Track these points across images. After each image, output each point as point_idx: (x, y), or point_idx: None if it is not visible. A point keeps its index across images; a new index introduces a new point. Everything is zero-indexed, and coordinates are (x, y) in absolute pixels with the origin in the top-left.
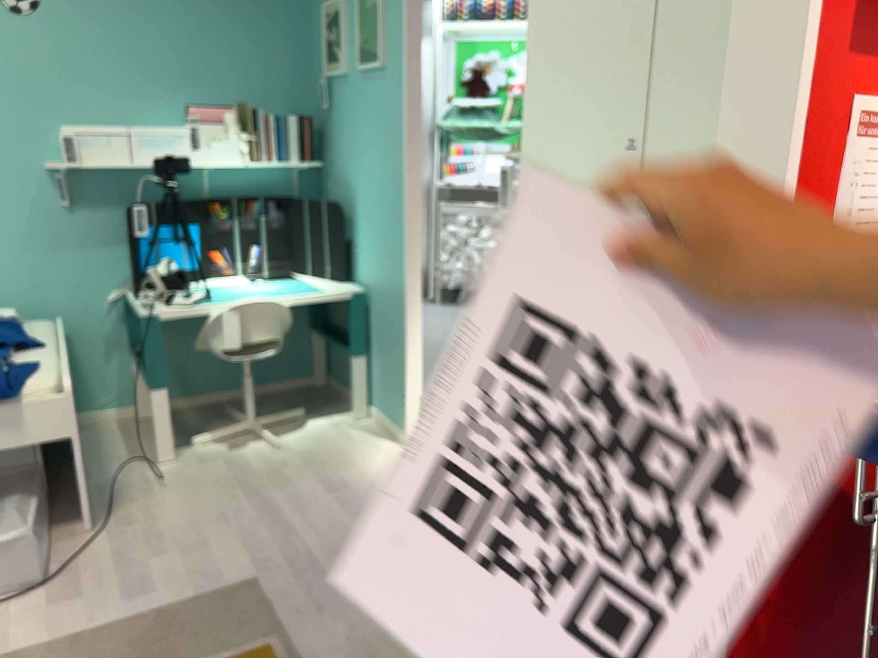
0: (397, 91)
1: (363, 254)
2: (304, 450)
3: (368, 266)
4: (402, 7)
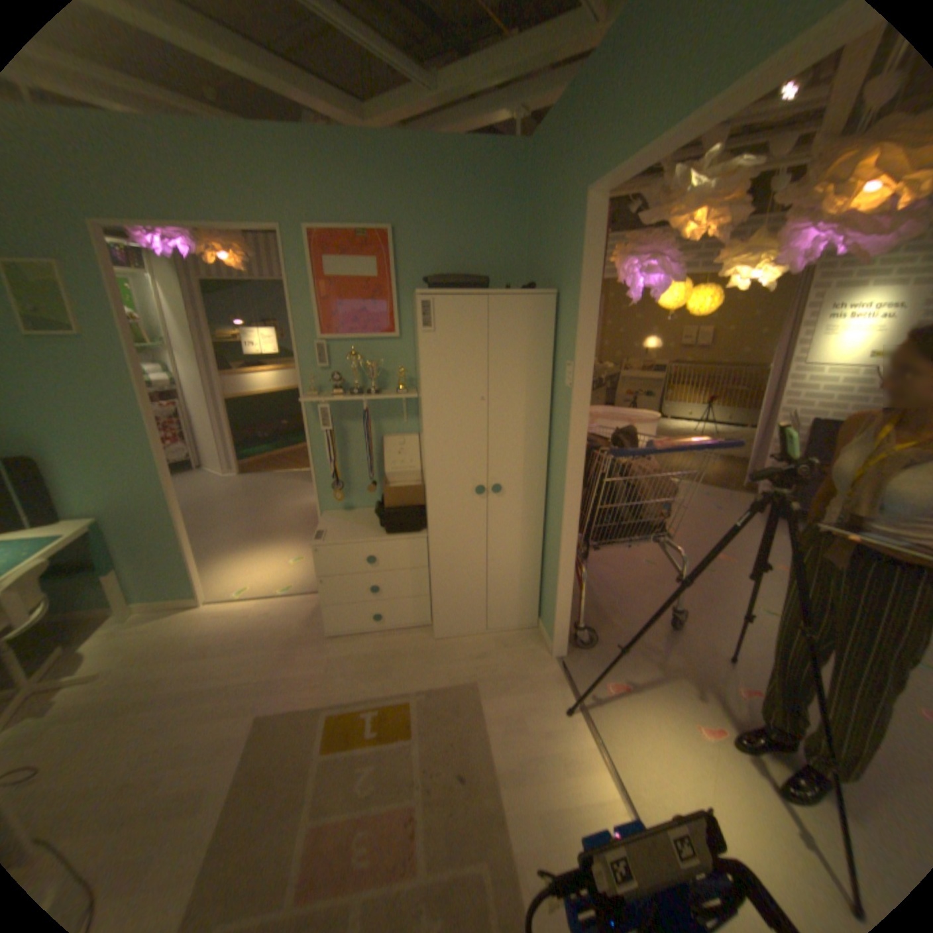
0: (112, 357)
1: (78, 492)
2: (123, 661)
3: (92, 500)
4: (104, 291)
